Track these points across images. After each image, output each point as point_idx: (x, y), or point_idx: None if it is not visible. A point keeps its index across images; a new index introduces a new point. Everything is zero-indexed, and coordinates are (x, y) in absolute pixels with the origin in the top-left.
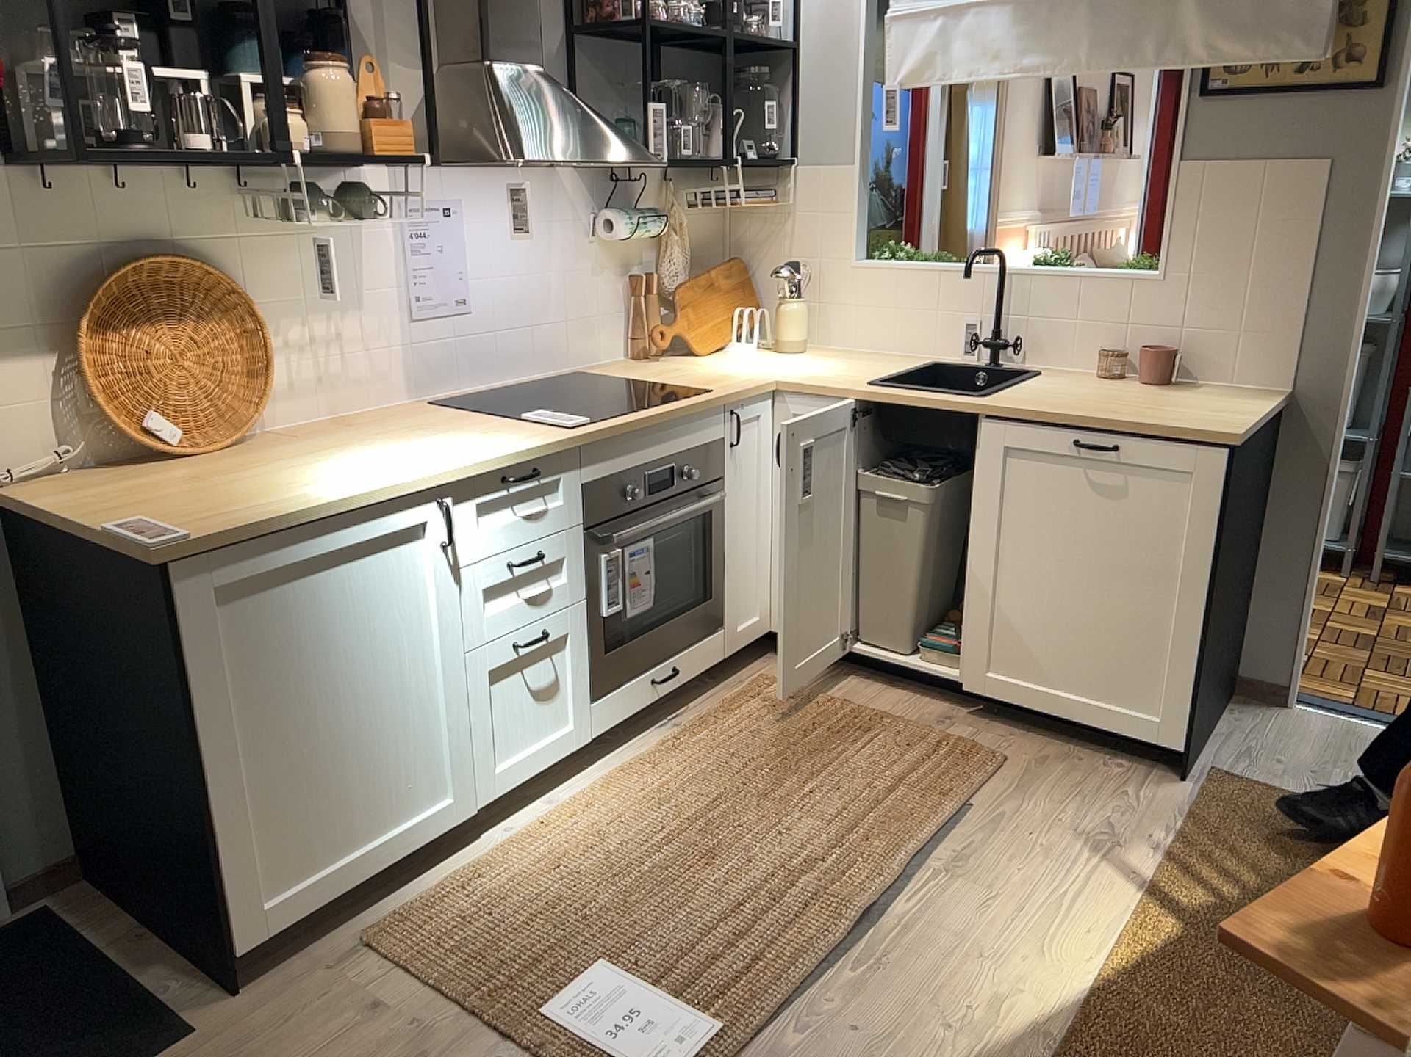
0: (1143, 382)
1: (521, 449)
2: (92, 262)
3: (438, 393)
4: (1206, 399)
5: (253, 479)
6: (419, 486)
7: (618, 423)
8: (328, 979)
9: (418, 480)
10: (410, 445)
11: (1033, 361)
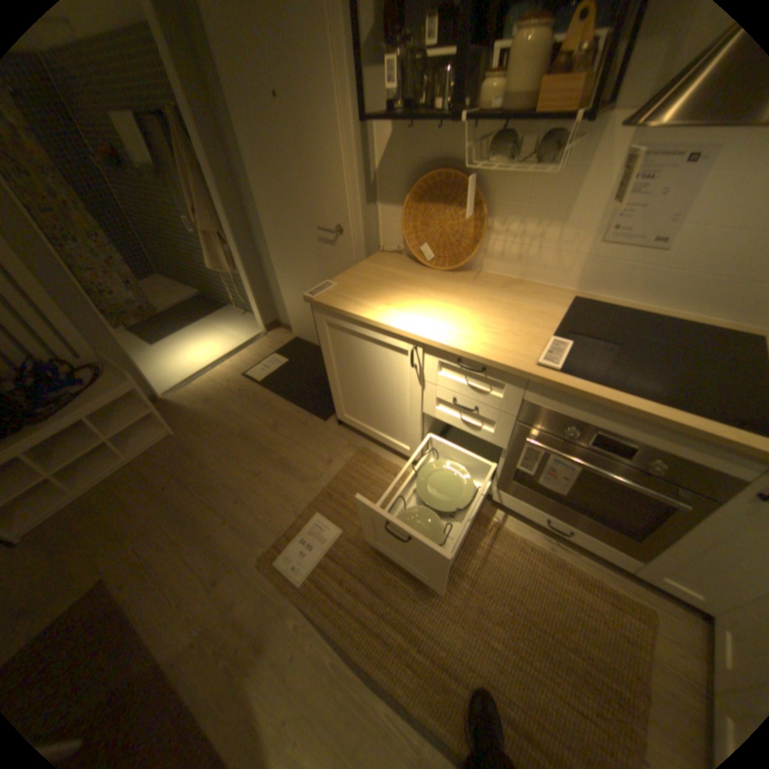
0: None
1: (475, 351)
2: (426, 164)
3: (603, 292)
4: None
5: (398, 288)
6: (402, 332)
7: (573, 385)
8: (343, 444)
9: (402, 329)
10: (468, 312)
11: None
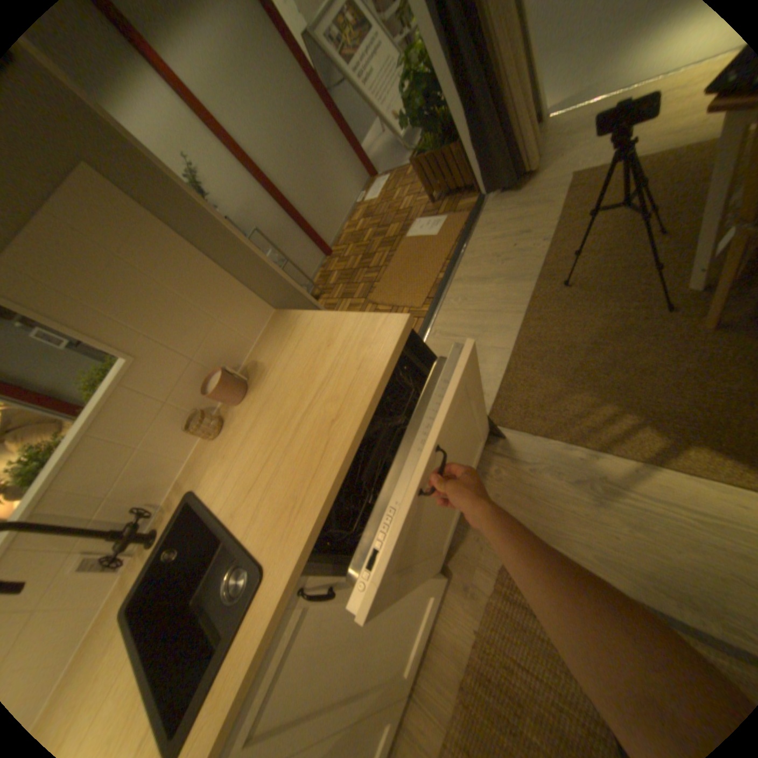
0: (242, 404)
1: None
2: None
3: None
4: (287, 358)
5: None
6: None
7: None
8: None
9: None
10: None
11: (159, 500)
